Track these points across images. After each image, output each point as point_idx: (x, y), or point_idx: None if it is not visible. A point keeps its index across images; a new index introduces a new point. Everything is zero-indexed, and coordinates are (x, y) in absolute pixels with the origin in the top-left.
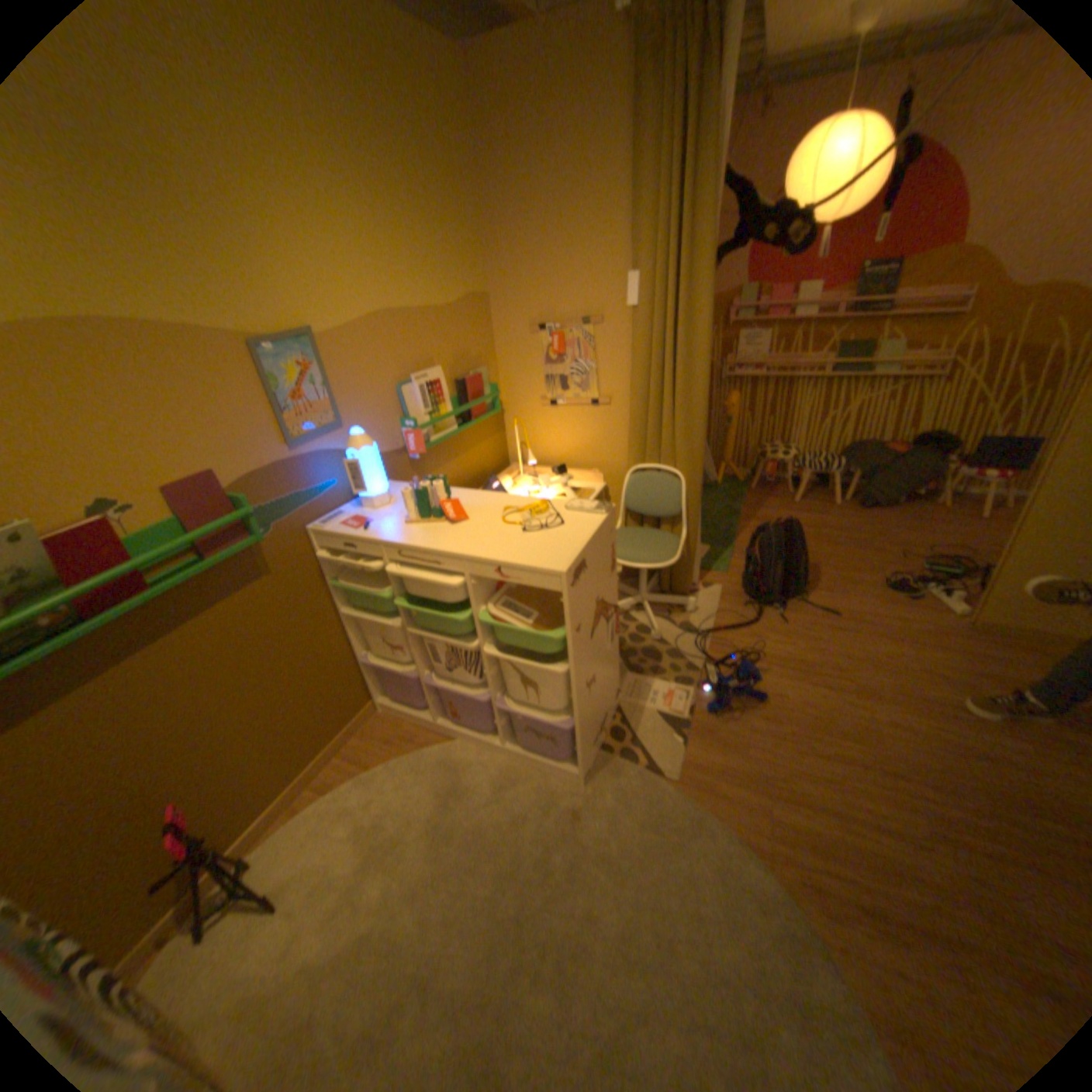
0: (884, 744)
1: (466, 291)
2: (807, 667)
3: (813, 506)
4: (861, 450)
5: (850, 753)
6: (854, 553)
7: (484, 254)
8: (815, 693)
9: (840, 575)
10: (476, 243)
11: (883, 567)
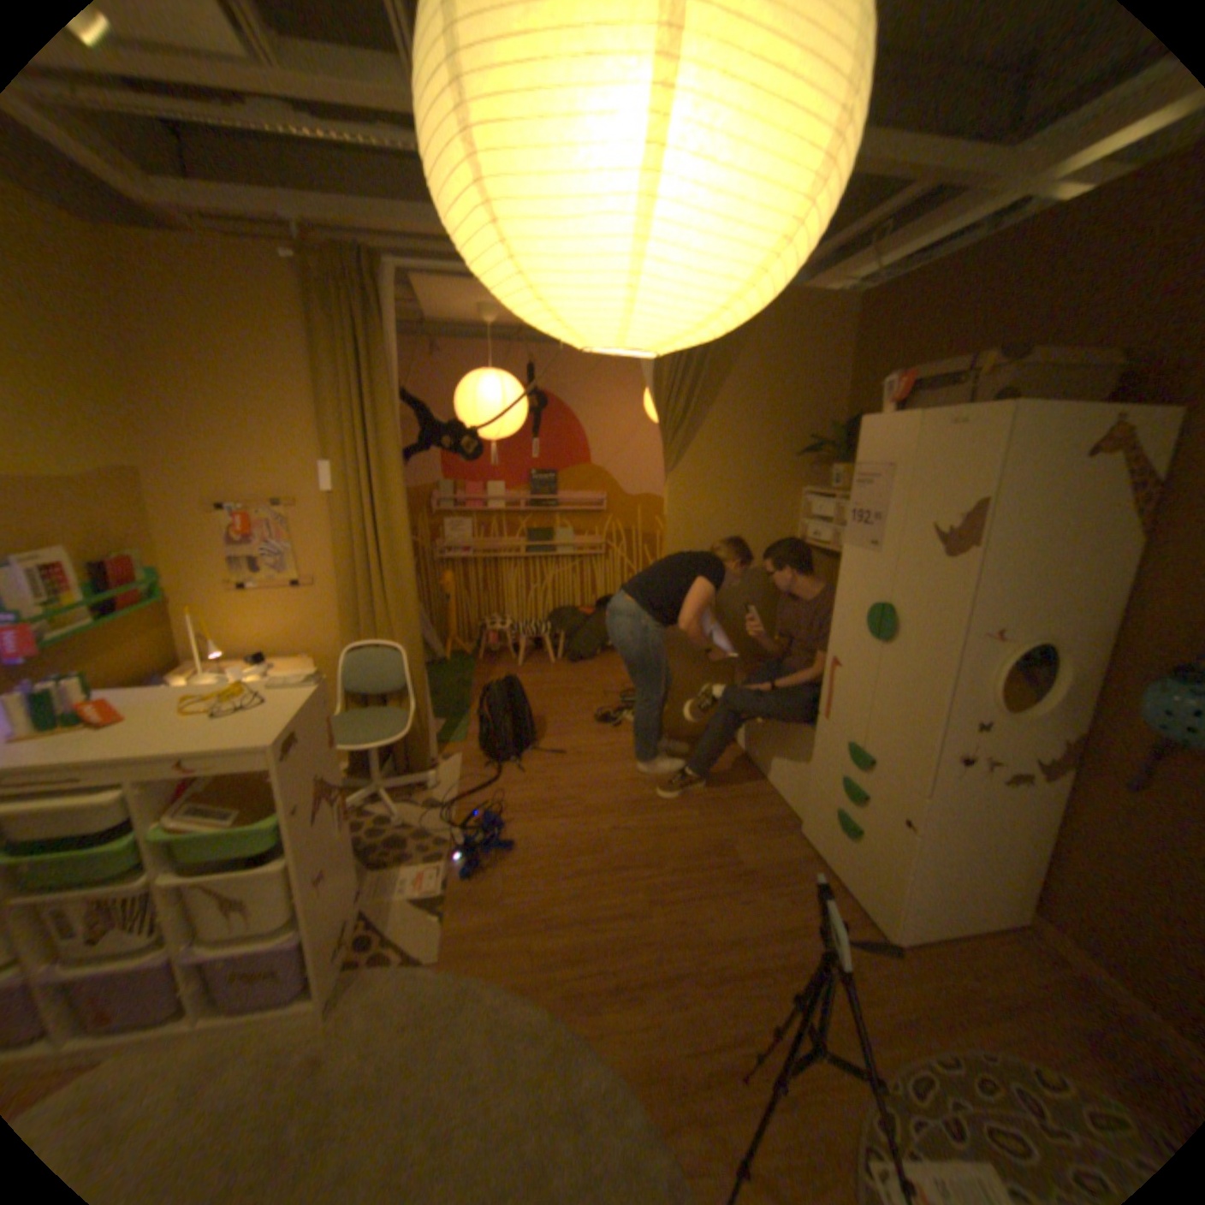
0: (609, 848)
1: (106, 462)
2: (545, 805)
3: (535, 667)
4: (561, 616)
5: (586, 866)
6: (570, 700)
7: (133, 426)
8: (553, 825)
9: (561, 721)
10: (121, 413)
11: (592, 707)
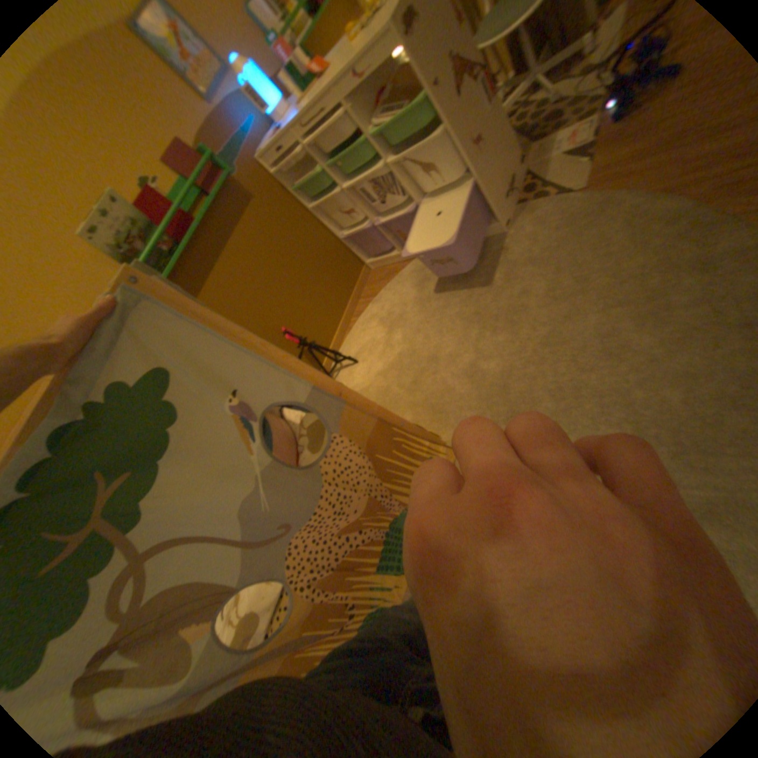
0: None
1: None
2: None
3: None
4: None
5: None
6: None
7: None
8: None
9: None
10: None
11: None
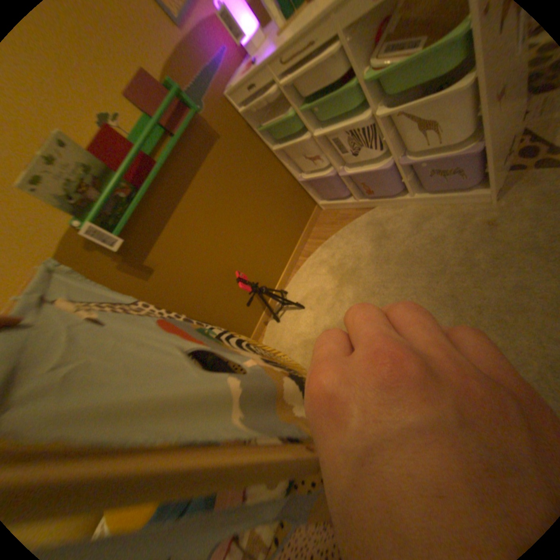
0: None
1: None
2: None
3: None
4: None
5: None
6: None
7: None
8: None
9: None
10: None
11: None
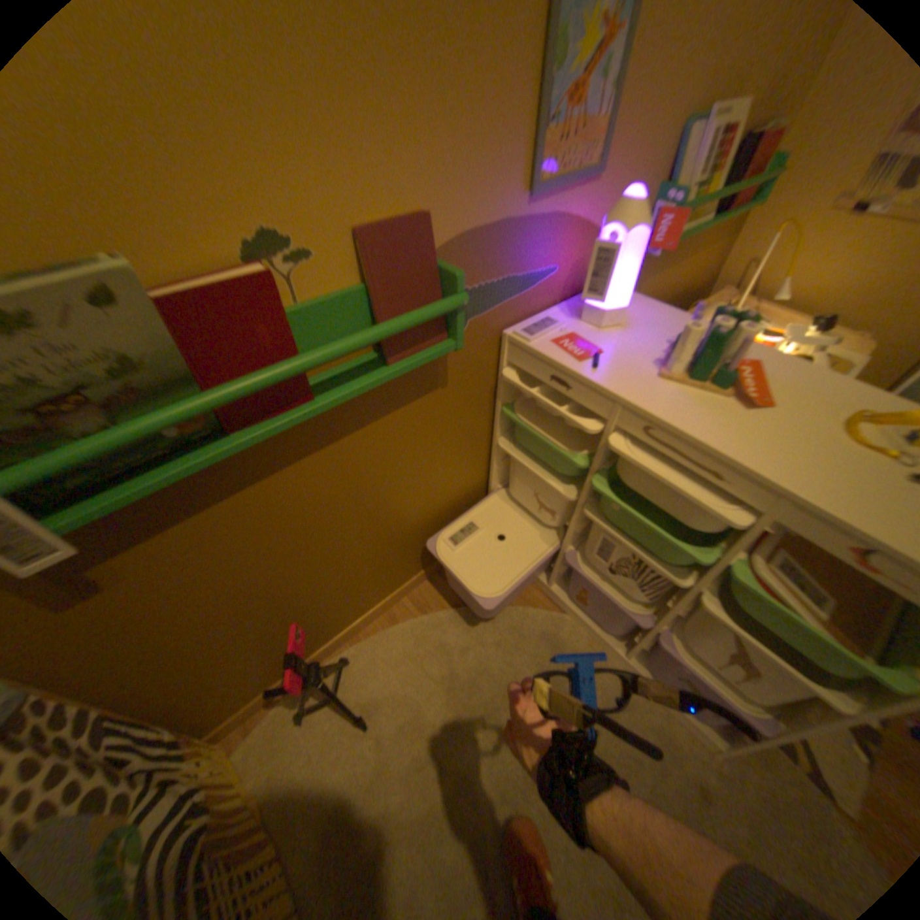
0: None
1: None
2: None
3: None
4: None
5: None
6: None
7: None
8: None
9: None
10: None
11: None
